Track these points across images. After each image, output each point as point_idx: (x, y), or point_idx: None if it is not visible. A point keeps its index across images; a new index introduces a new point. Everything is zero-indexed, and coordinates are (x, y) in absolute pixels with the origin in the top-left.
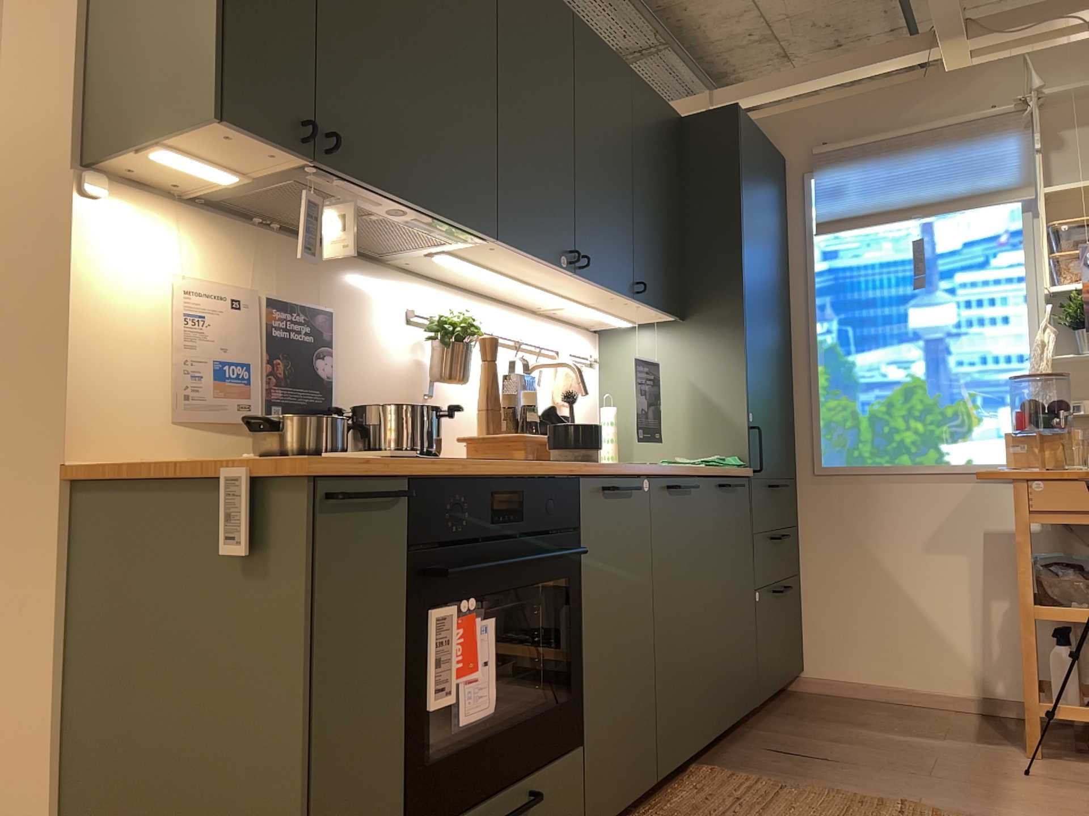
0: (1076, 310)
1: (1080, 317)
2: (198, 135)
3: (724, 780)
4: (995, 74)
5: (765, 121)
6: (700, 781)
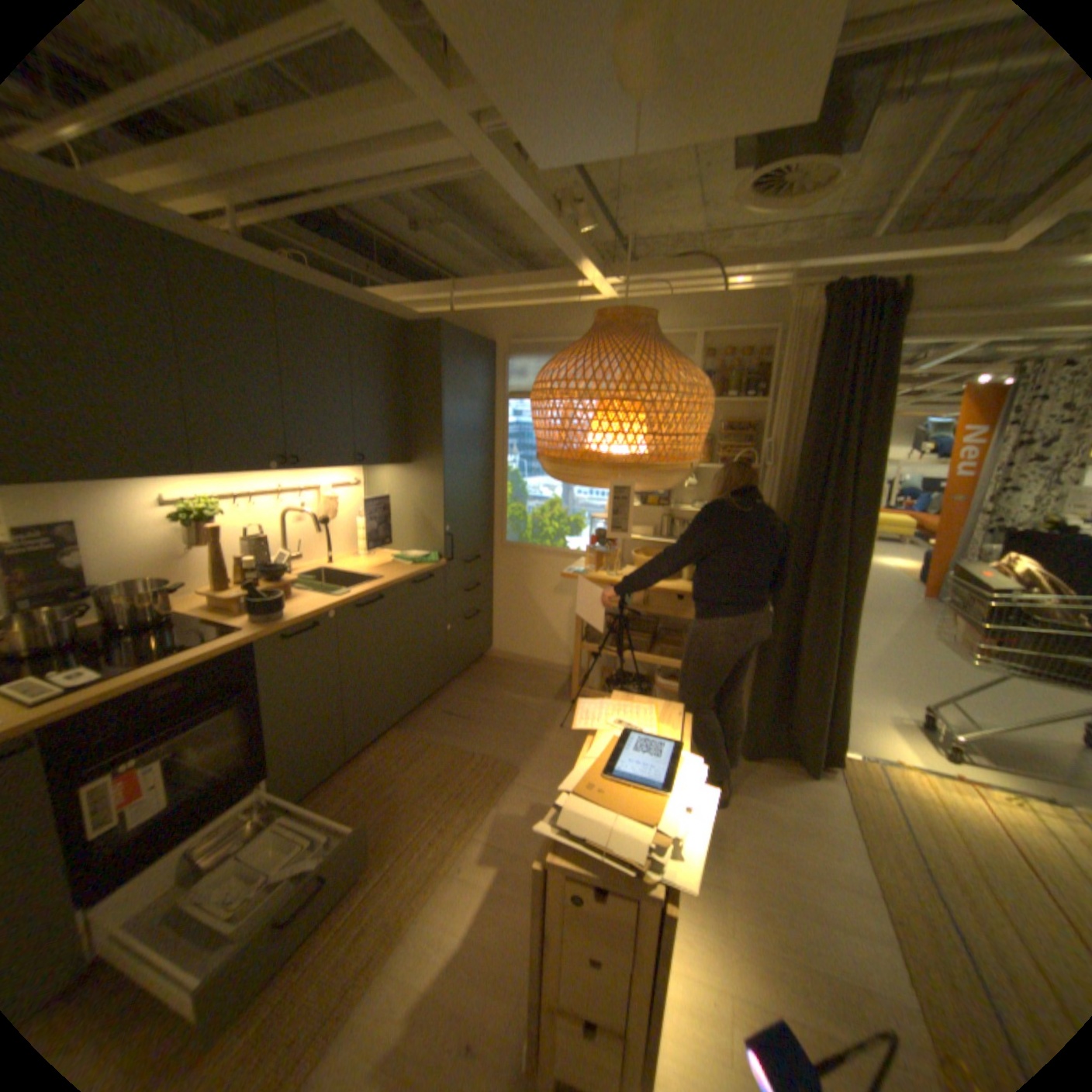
0: None
1: None
2: None
3: (399, 744)
4: None
5: (485, 311)
6: (385, 745)
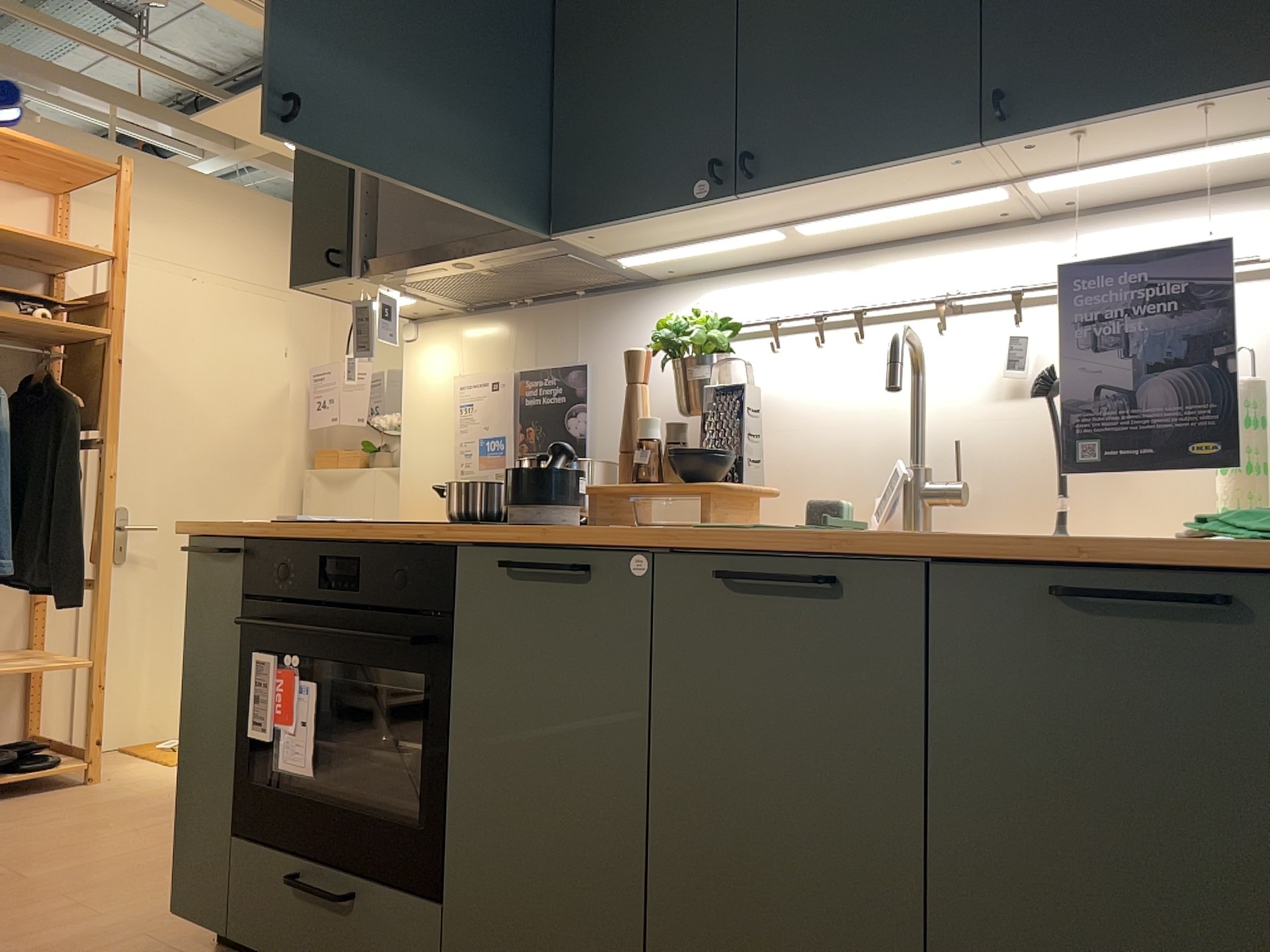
0: None
1: None
2: (326, 295)
3: None
4: None
5: None
6: None
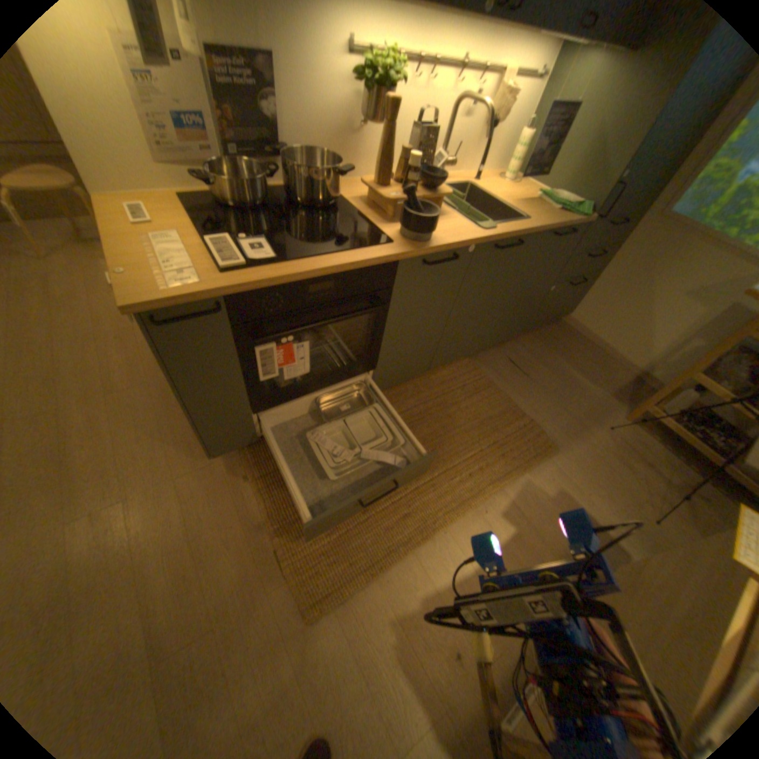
0: None
1: None
2: None
3: (467, 372)
4: None
5: None
6: (457, 367)
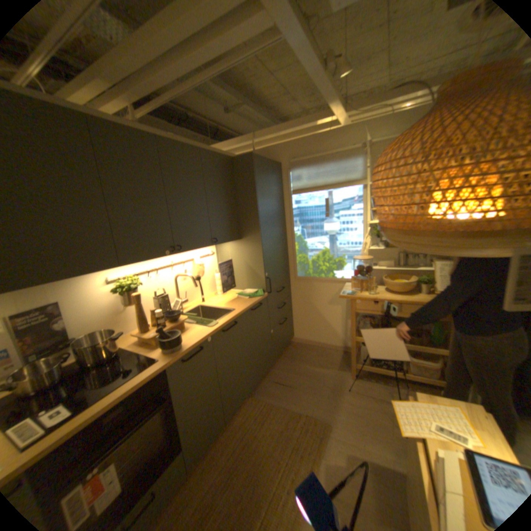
0: (378, 232)
1: (379, 235)
2: None
3: (253, 408)
4: (356, 128)
5: (273, 146)
6: (245, 409)
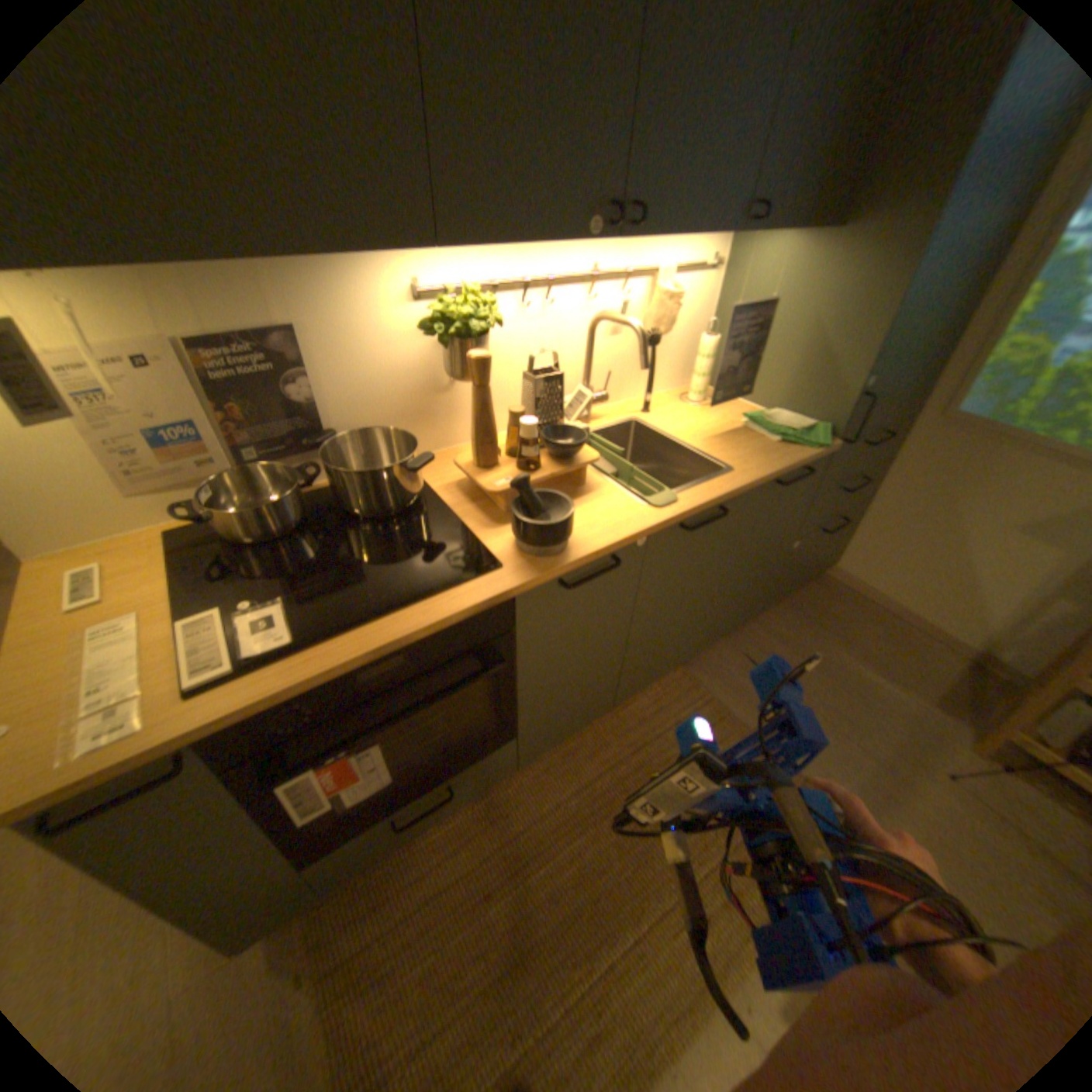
0: None
1: None
2: None
3: (682, 693)
4: None
5: None
6: (664, 687)
